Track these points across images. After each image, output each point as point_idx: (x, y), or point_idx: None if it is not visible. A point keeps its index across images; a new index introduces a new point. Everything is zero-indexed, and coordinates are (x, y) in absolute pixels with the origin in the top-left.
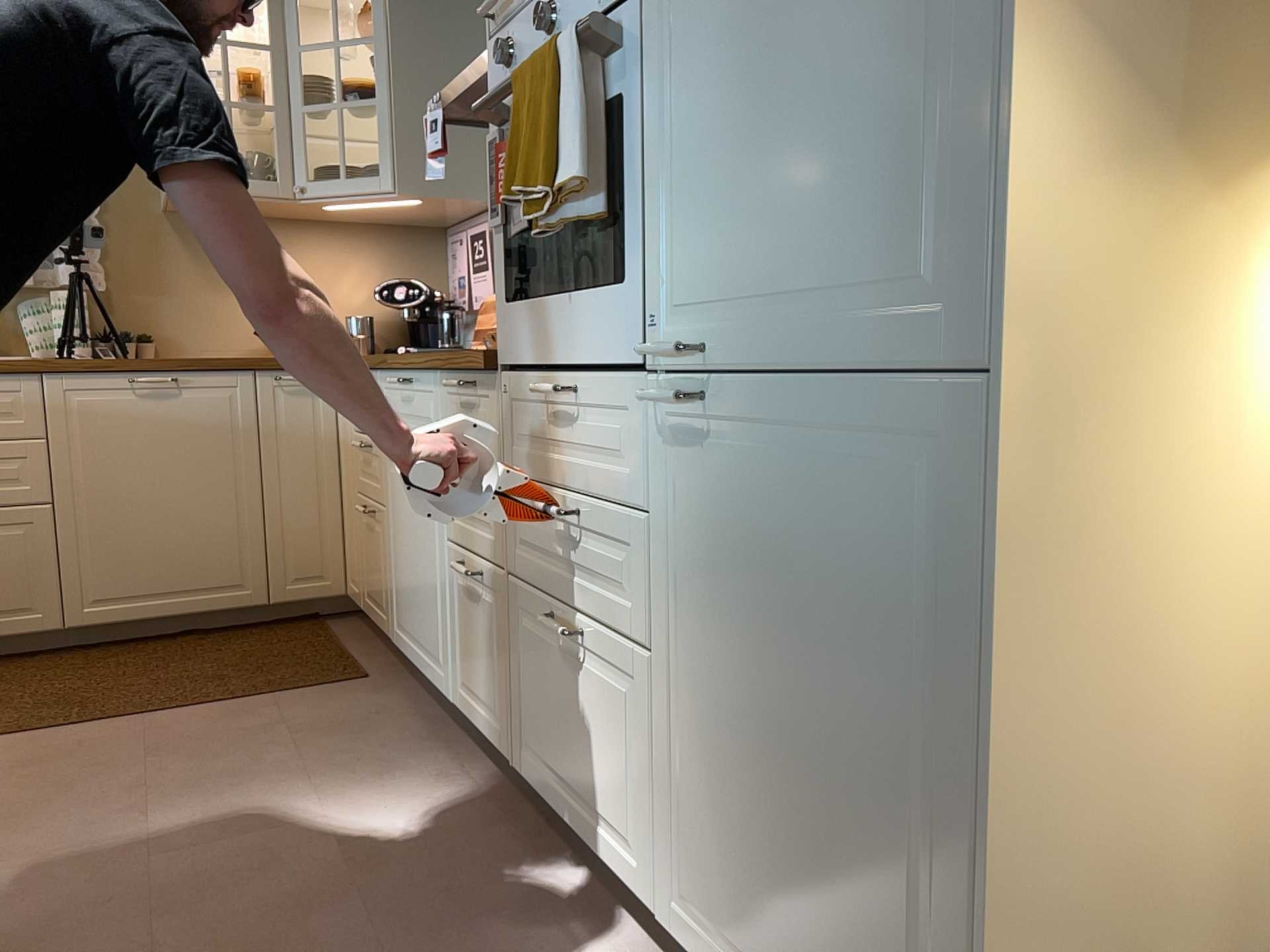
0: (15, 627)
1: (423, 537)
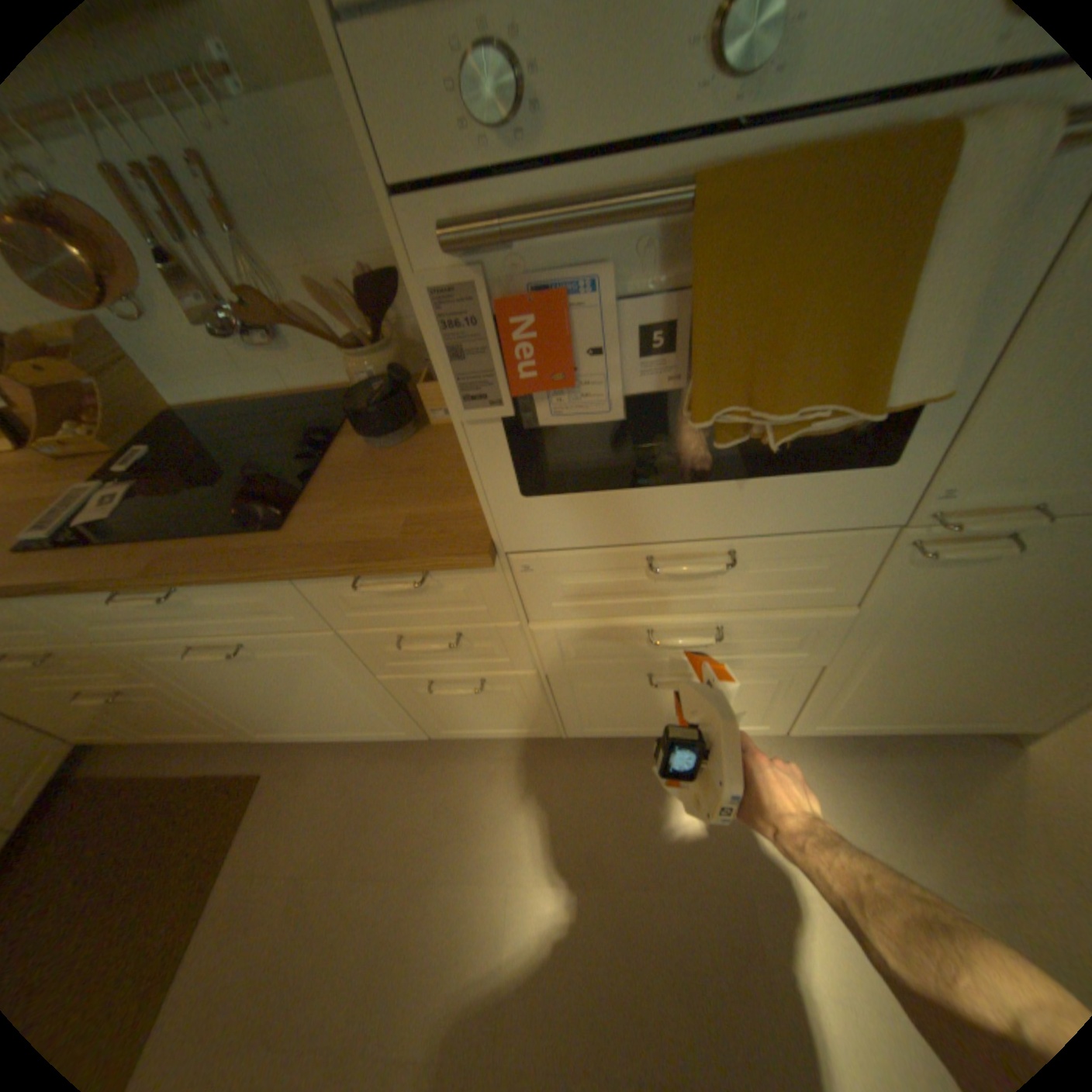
0: None
1: (300, 683)
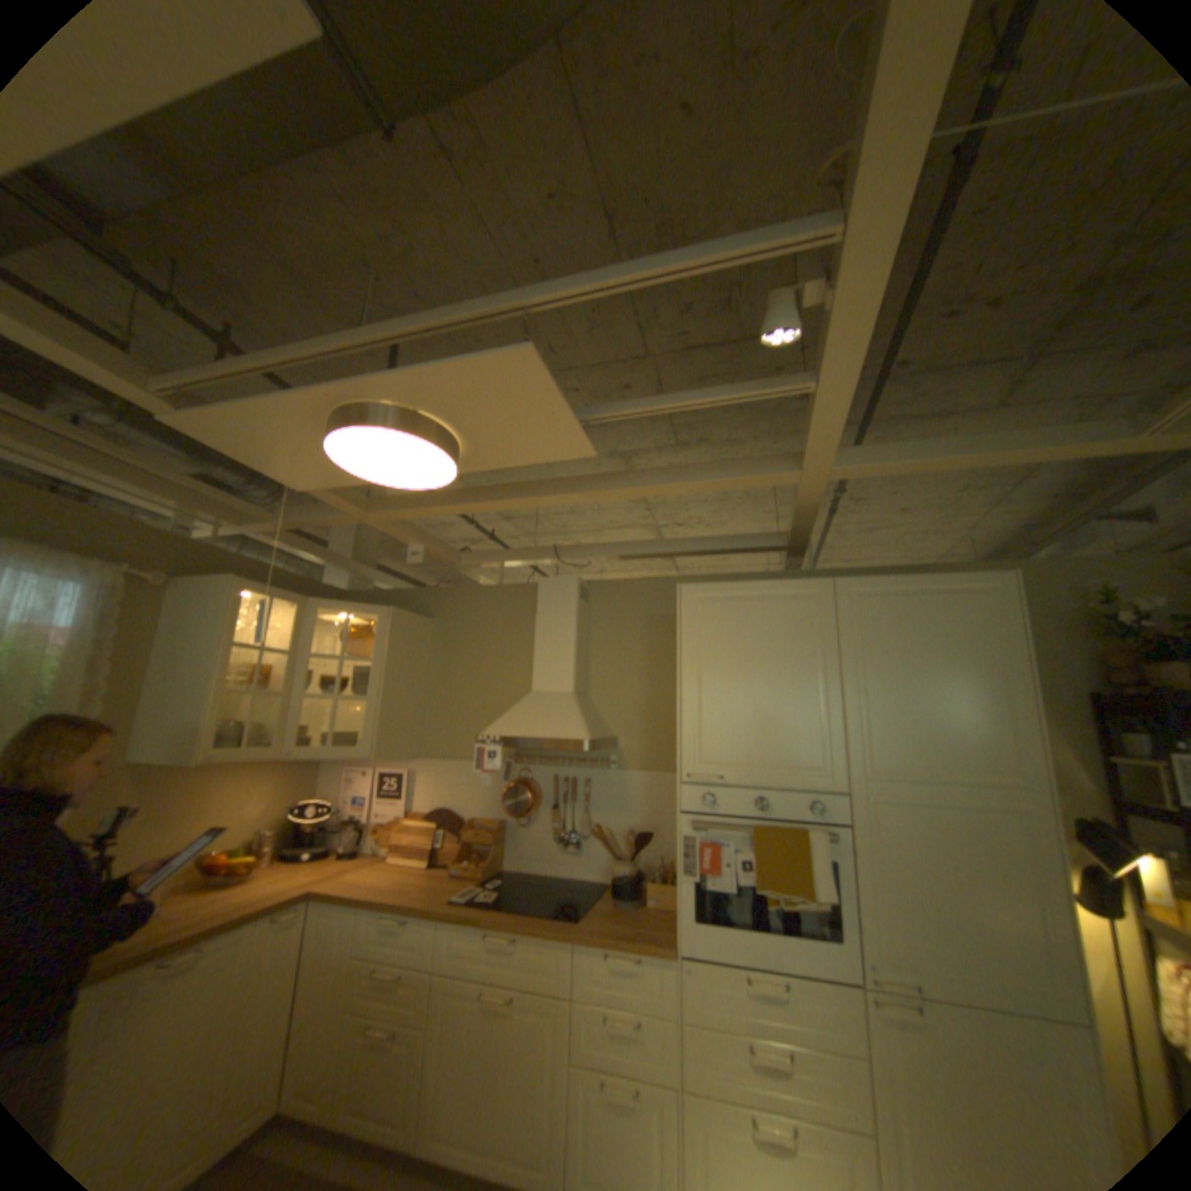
0: None
1: (515, 1063)
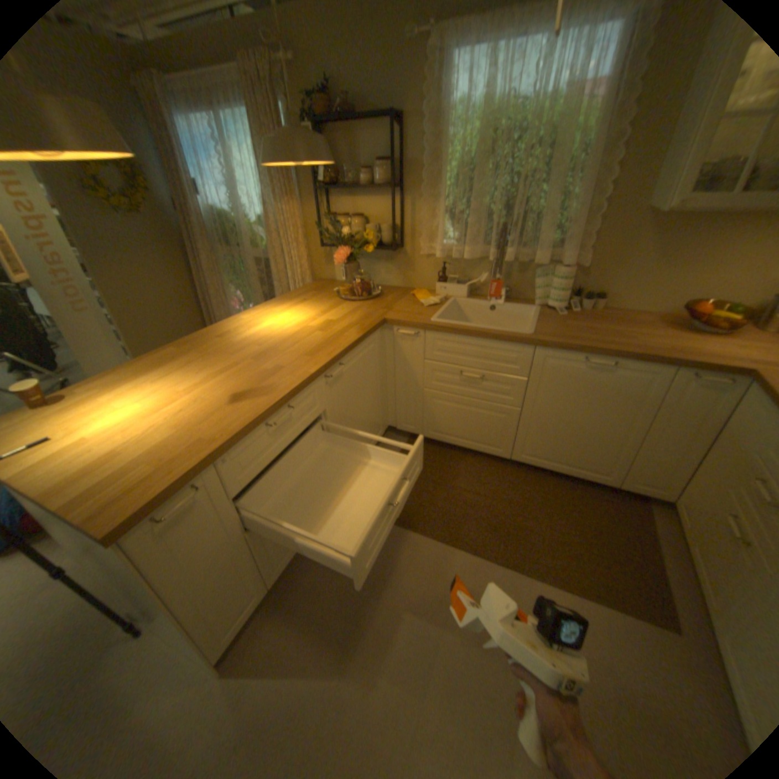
0: (490, 451)
1: None
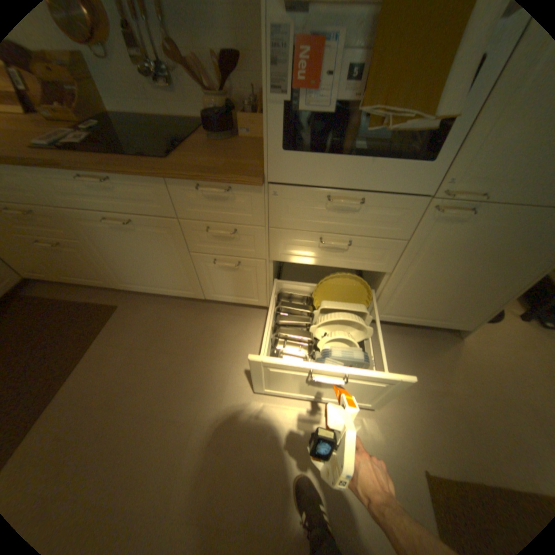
0: None
1: (152, 251)
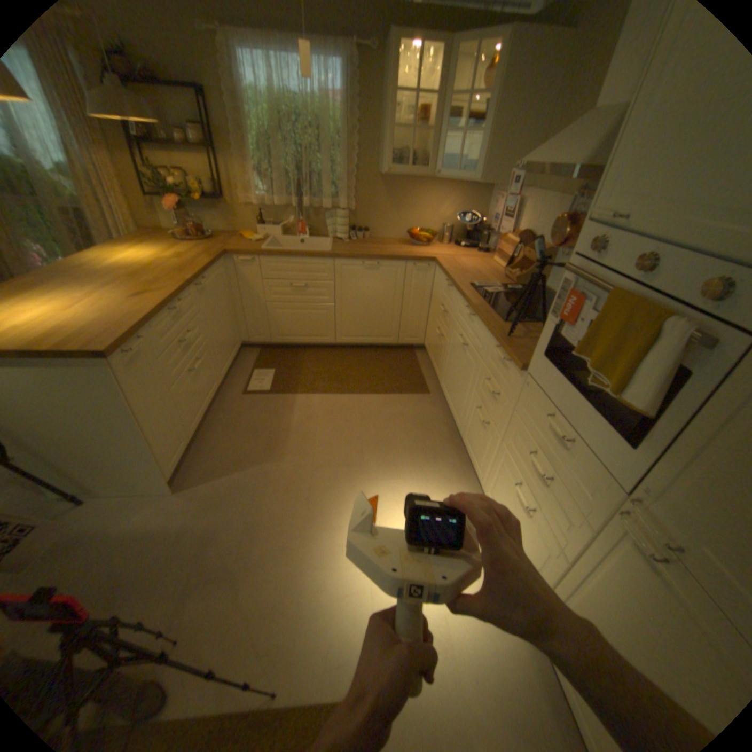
0: (321, 341)
1: (463, 374)
